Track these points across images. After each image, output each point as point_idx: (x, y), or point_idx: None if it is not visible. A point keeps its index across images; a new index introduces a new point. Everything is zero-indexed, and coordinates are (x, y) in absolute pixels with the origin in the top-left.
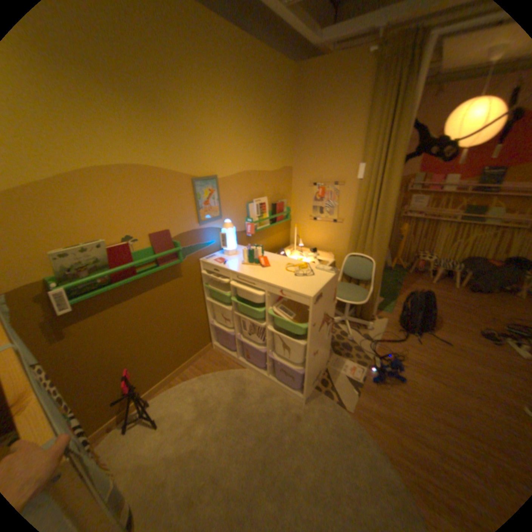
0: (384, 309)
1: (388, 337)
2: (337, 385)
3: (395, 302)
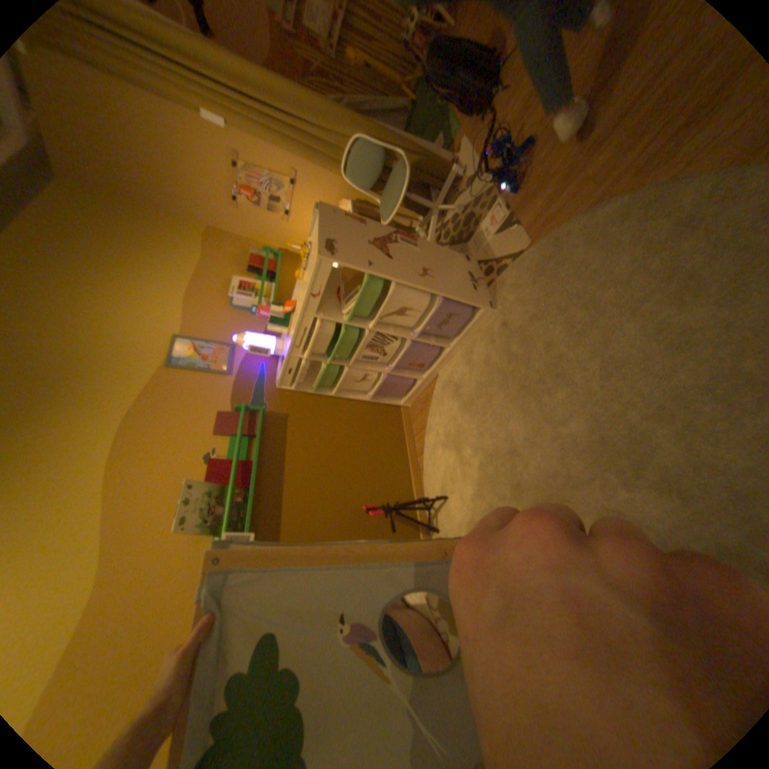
0: (453, 136)
1: (483, 143)
2: (499, 251)
3: (452, 110)
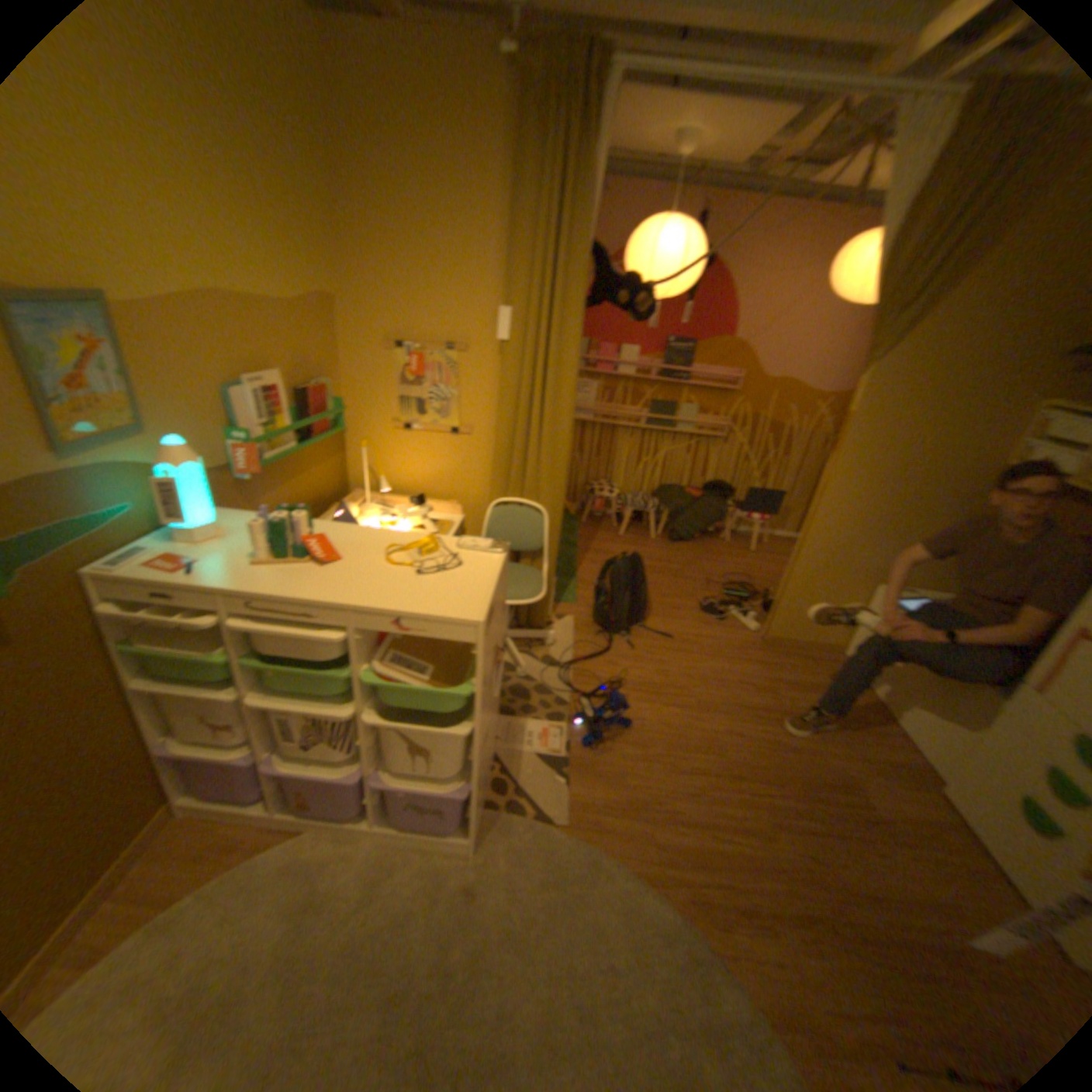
0: (563, 599)
1: (583, 652)
2: (525, 781)
3: (577, 581)
